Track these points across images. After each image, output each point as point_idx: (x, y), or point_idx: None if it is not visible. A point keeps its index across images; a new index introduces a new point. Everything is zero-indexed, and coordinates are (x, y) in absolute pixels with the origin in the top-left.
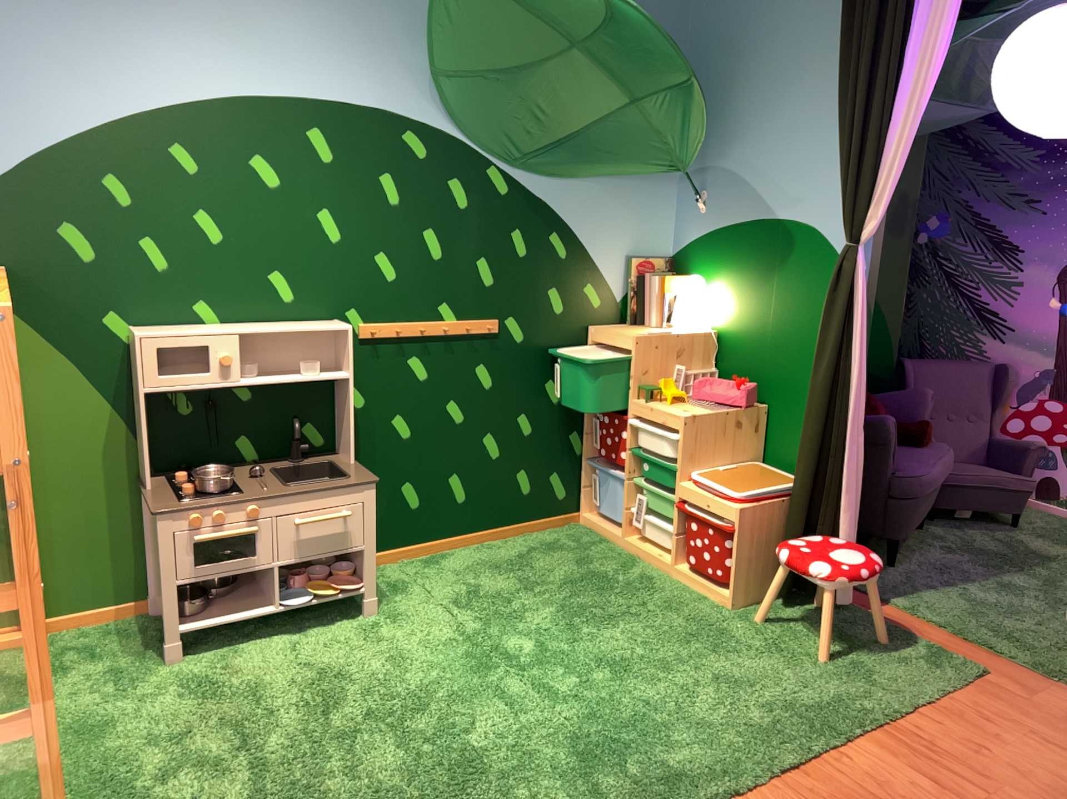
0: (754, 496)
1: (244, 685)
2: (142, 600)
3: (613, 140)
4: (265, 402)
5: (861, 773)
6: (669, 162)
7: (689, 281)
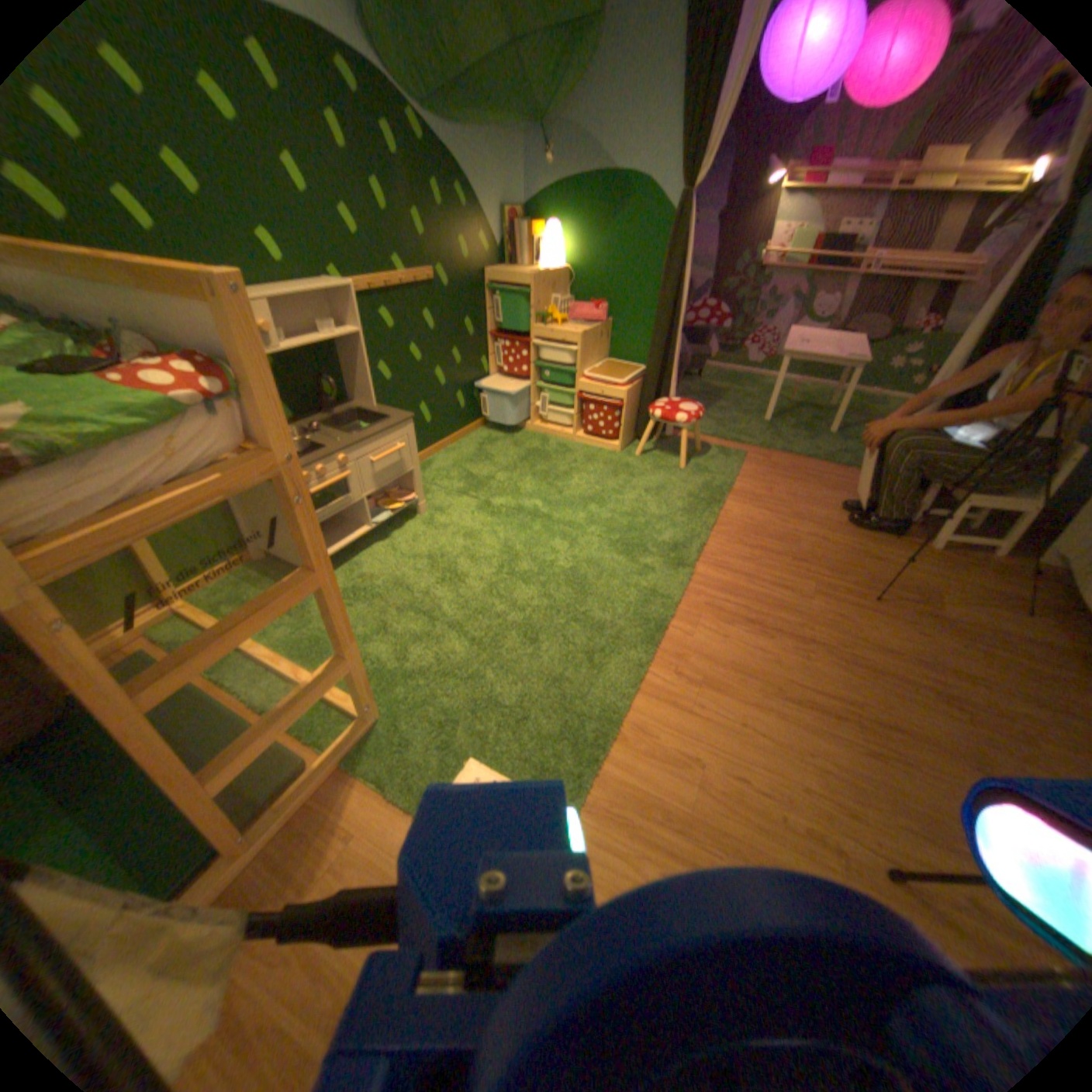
0: (627, 381)
1: (381, 587)
2: (232, 555)
3: (491, 77)
4: (276, 364)
5: (741, 520)
6: (531, 105)
7: (542, 223)
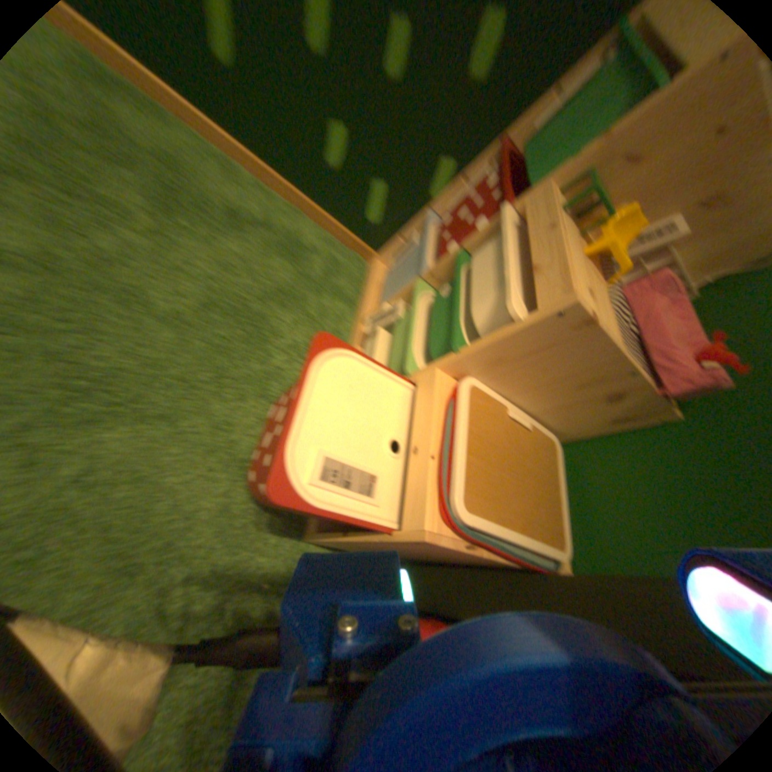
0: (484, 538)
1: None
2: None
3: None
4: None
5: None
6: None
7: None
